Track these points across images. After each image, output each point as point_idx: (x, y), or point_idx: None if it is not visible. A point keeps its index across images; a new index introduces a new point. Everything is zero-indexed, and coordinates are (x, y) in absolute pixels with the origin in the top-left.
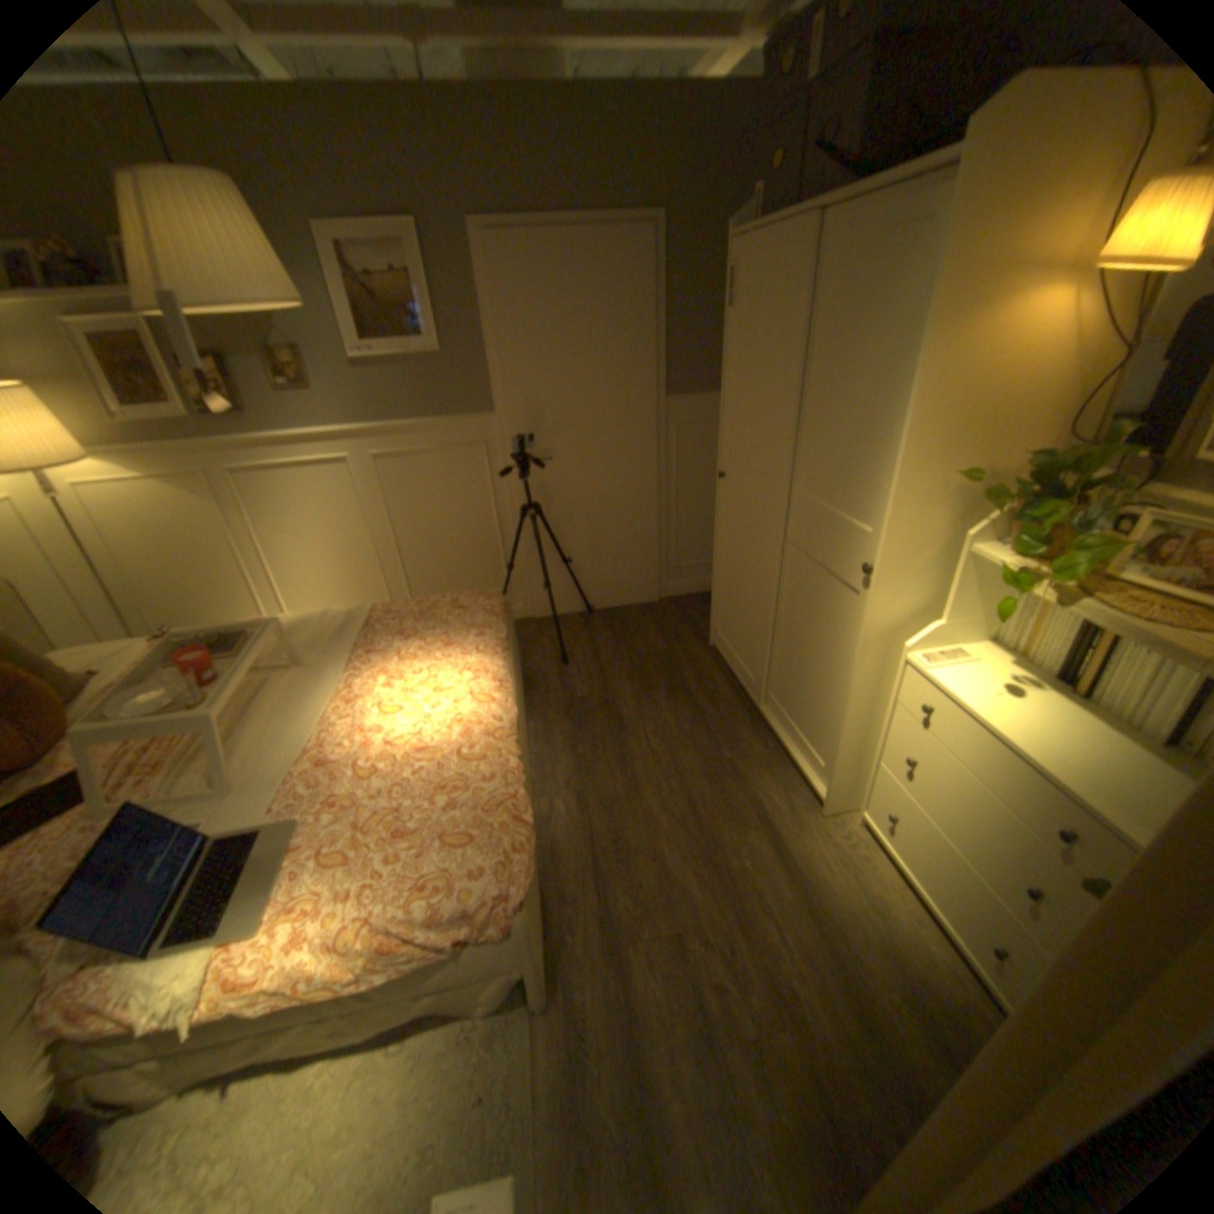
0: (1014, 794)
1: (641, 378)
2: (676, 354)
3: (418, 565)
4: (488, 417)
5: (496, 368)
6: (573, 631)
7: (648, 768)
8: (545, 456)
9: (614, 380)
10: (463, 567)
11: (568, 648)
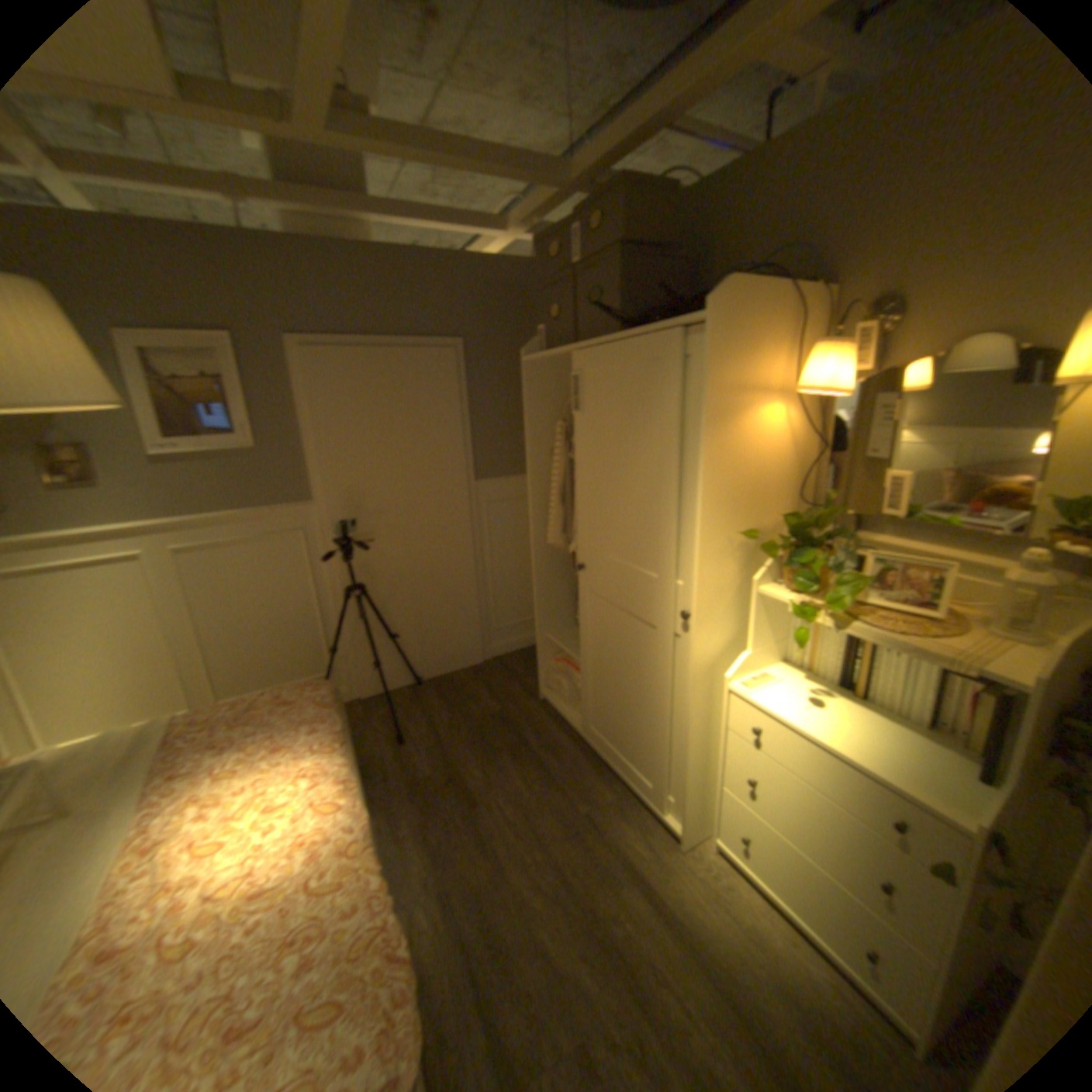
0: (845, 796)
1: (452, 467)
2: (479, 447)
3: (222, 662)
4: (305, 506)
5: (312, 462)
6: (403, 707)
7: (507, 844)
8: (365, 539)
9: (427, 470)
10: (277, 657)
11: (400, 726)
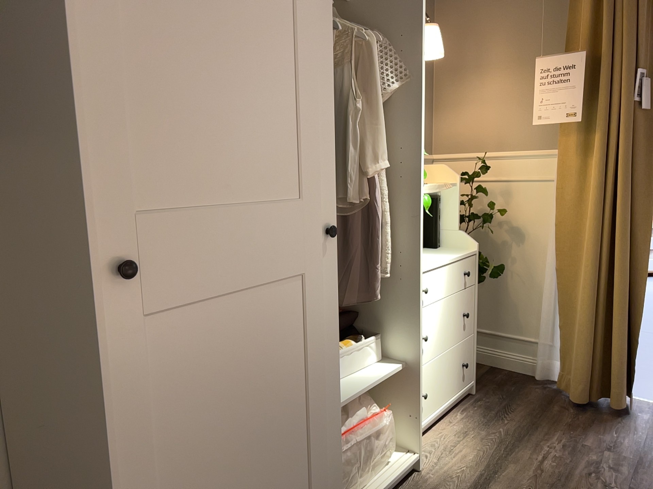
0: (449, 283)
1: None
2: None
3: None
4: None
5: None
6: None
7: None
8: None
9: None
10: None
11: None
